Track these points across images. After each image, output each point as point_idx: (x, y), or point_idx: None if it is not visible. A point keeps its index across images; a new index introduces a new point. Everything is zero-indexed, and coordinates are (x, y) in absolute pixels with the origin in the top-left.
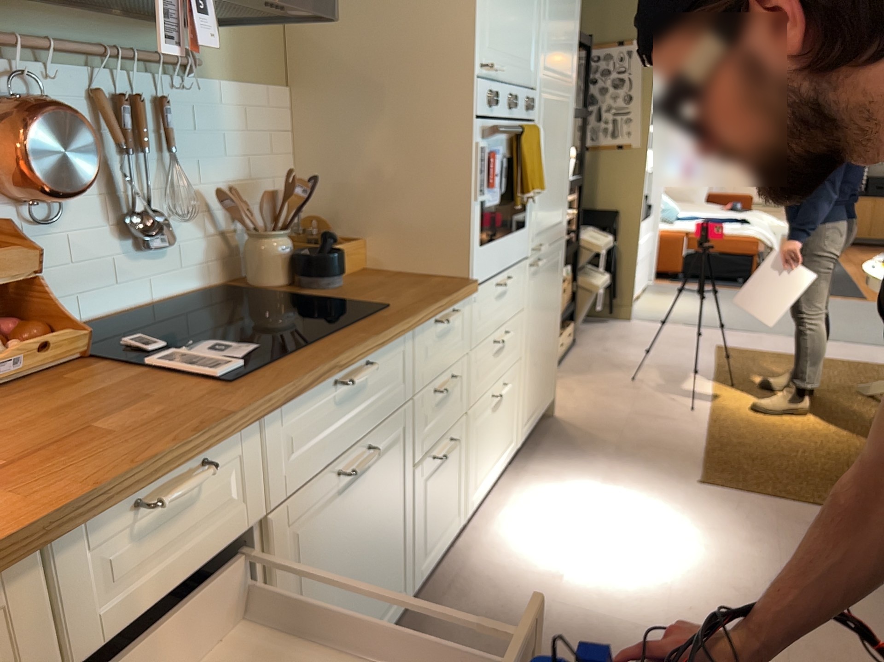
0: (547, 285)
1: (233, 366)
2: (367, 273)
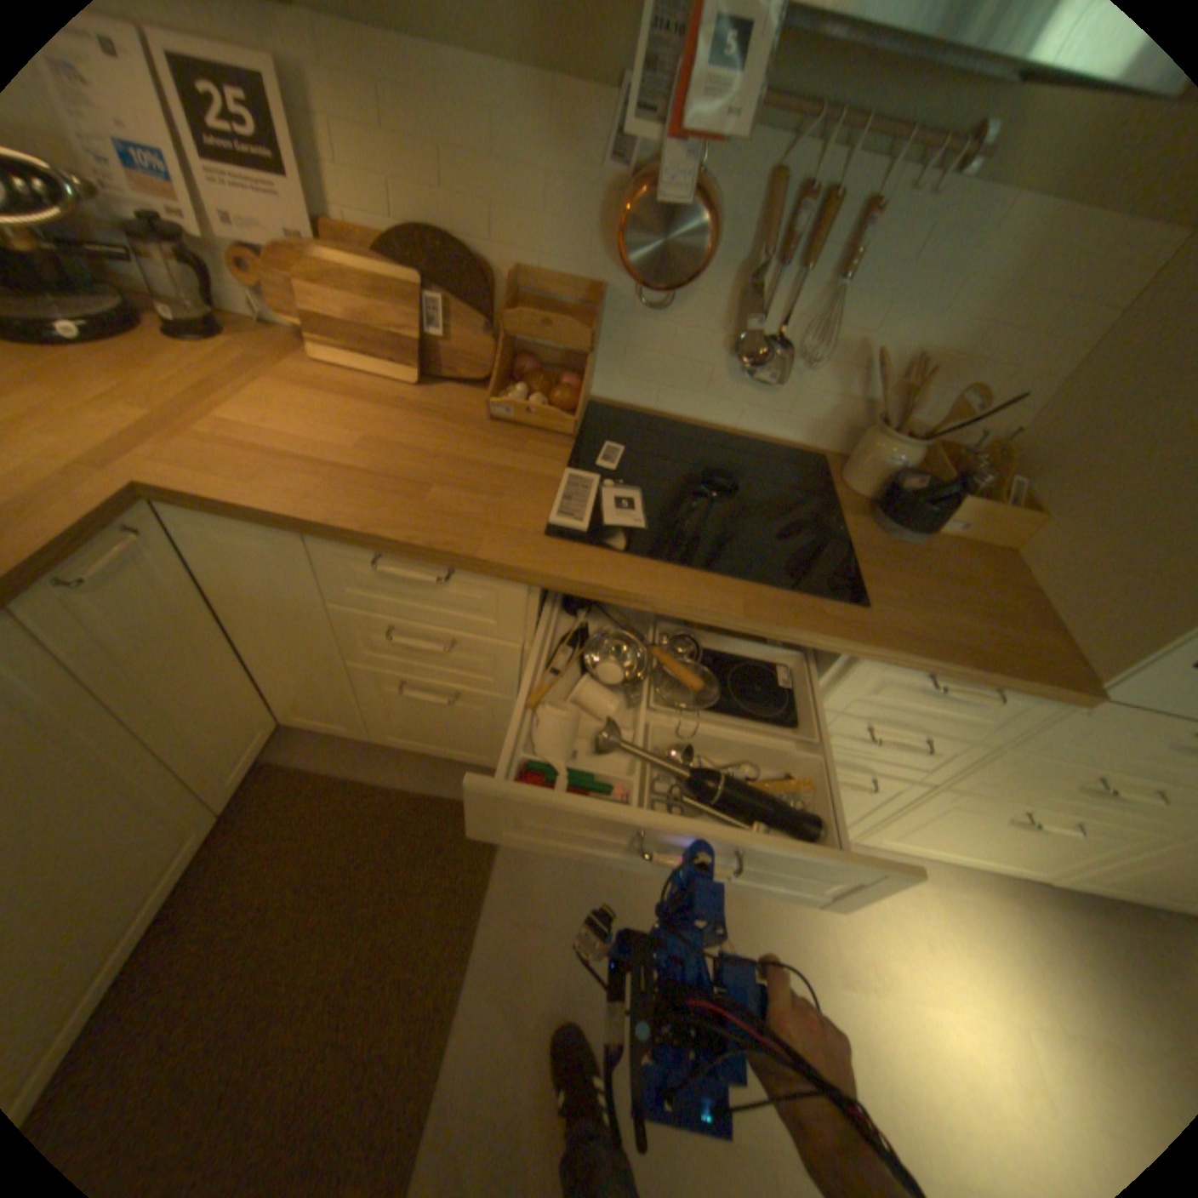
0: None
1: (580, 524)
2: (995, 555)
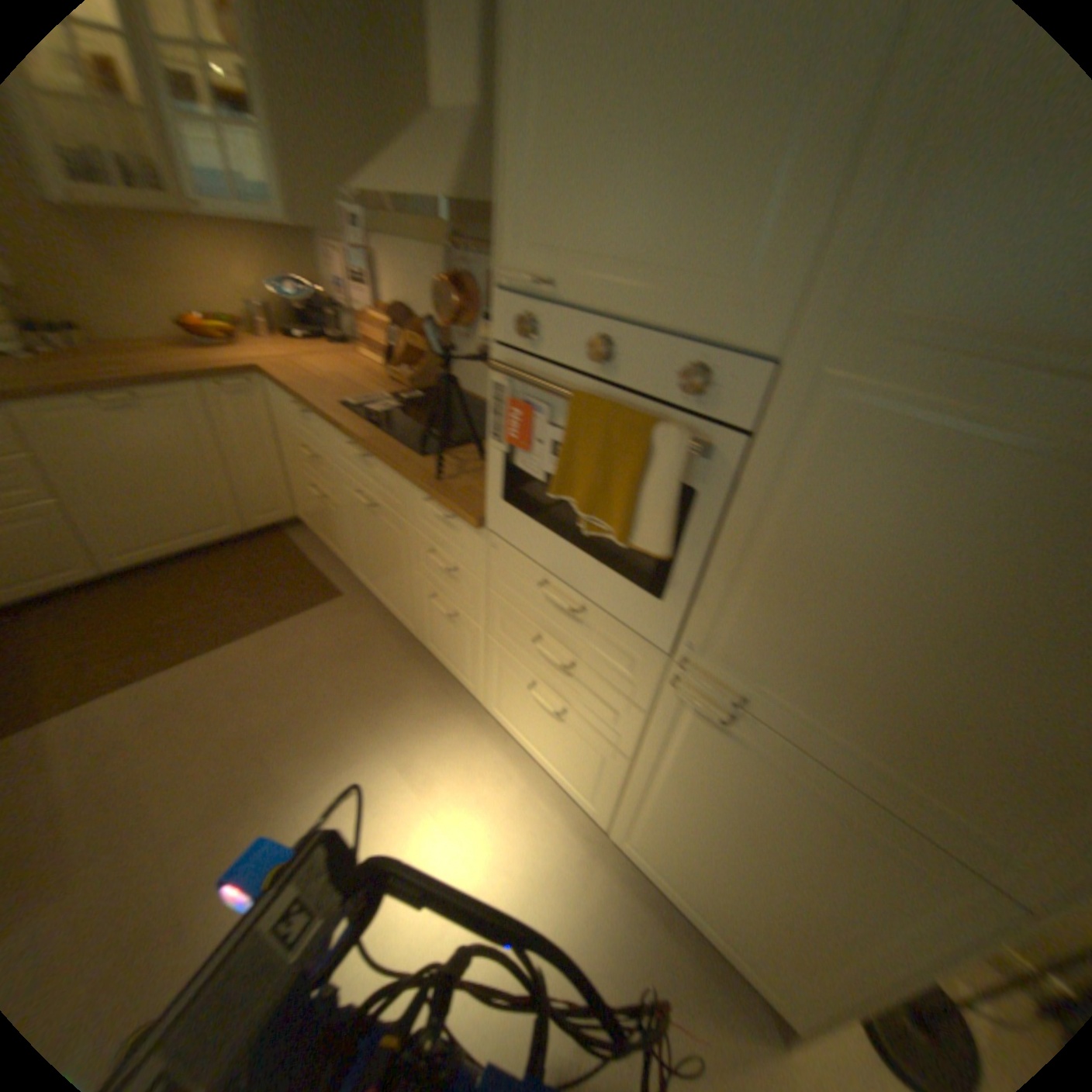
0: (794, 829)
1: (360, 408)
2: None
